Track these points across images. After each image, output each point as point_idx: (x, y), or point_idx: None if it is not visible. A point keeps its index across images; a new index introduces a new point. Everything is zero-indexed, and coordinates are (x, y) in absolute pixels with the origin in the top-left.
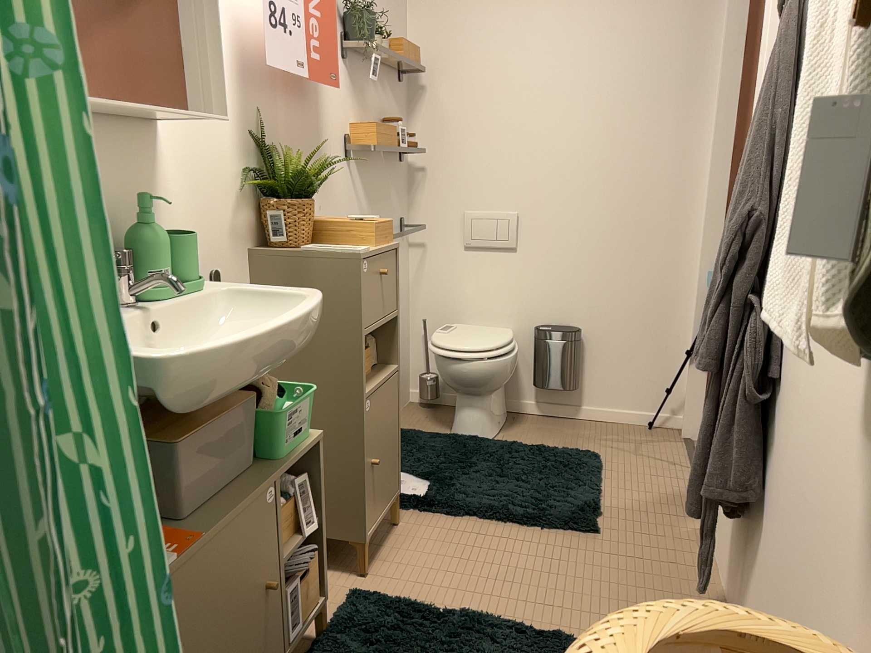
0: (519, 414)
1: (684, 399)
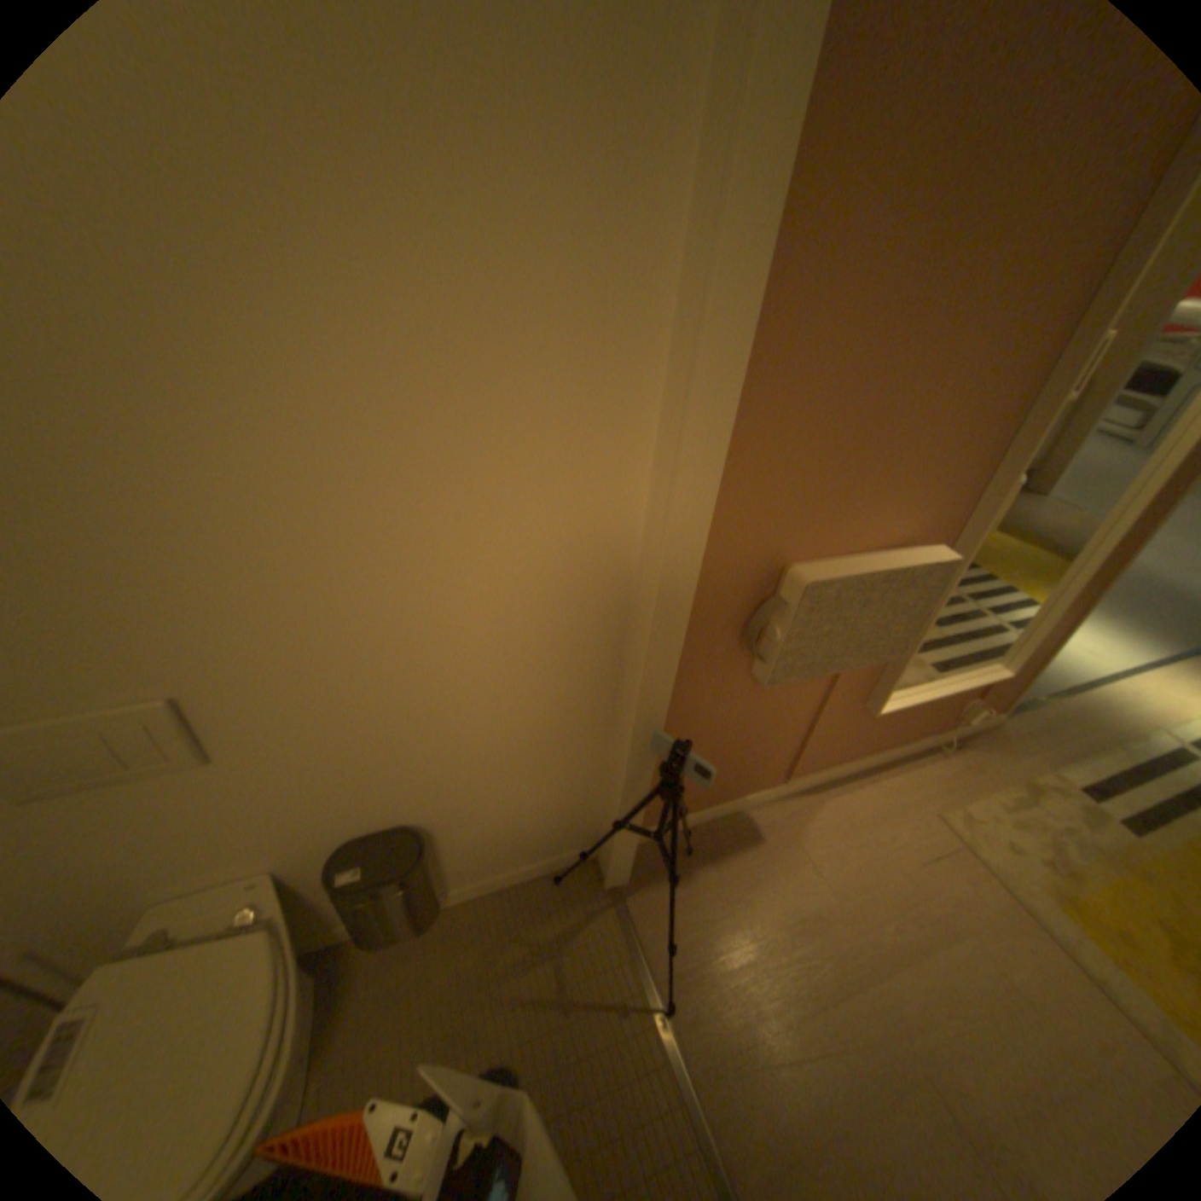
0: (328, 953)
1: (599, 837)
